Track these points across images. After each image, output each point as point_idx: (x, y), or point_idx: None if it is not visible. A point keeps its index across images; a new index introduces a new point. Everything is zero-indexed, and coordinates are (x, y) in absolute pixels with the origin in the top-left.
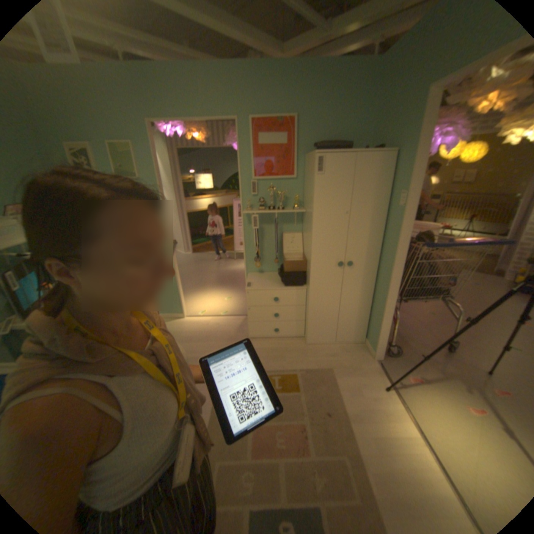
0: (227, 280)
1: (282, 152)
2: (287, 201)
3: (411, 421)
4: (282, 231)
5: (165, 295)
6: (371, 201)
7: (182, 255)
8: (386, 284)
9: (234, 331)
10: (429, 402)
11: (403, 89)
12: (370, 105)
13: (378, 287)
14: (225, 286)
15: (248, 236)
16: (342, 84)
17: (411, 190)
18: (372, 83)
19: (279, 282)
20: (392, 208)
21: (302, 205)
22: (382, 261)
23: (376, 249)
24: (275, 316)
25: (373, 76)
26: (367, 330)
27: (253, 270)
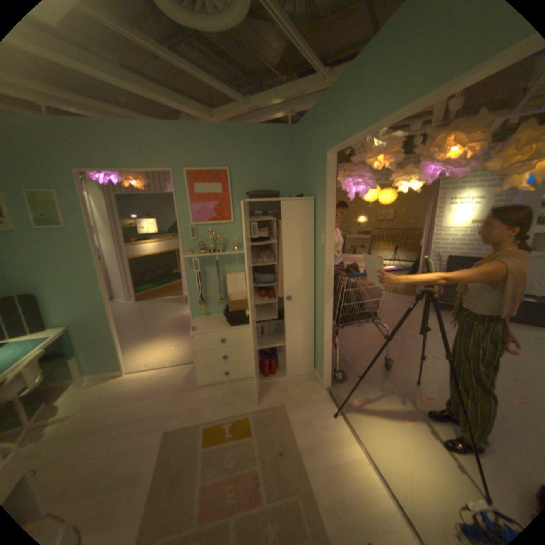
0: (175, 327)
1: (218, 200)
2: (227, 244)
3: (357, 443)
4: (225, 272)
5: (98, 353)
6: (299, 241)
7: (123, 305)
8: (322, 313)
9: (181, 382)
10: (372, 420)
11: (311, 152)
12: (291, 162)
13: (317, 317)
14: (172, 334)
15: (191, 280)
16: (266, 145)
17: (327, 231)
18: (290, 146)
19: (225, 323)
20: (317, 246)
21: (242, 247)
22: (317, 293)
23: (310, 283)
24: (223, 359)
25: (290, 140)
26: (314, 360)
27: (199, 314)
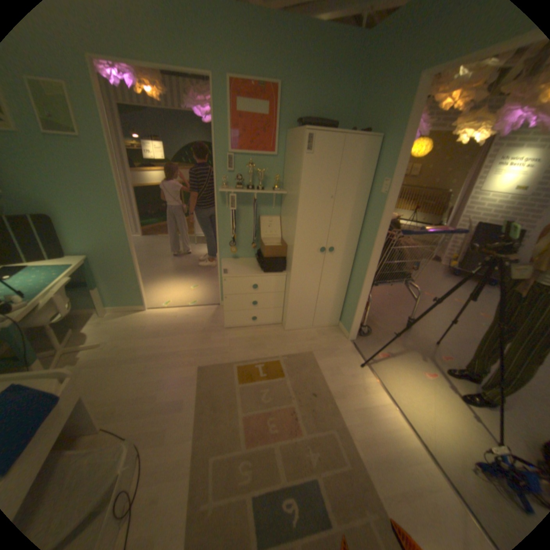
0: (190, 267)
1: (263, 124)
2: (265, 182)
3: (384, 391)
4: (259, 214)
5: (120, 286)
6: (355, 187)
7: None
8: (363, 269)
9: (206, 322)
10: (396, 373)
11: (391, 72)
12: (353, 84)
13: (354, 272)
14: (188, 274)
15: (222, 218)
16: (329, 56)
17: (394, 178)
18: (358, 61)
19: (257, 269)
20: (373, 195)
21: (281, 187)
22: (360, 248)
23: (355, 236)
24: (253, 305)
25: (359, 53)
26: (341, 313)
27: (226, 256)
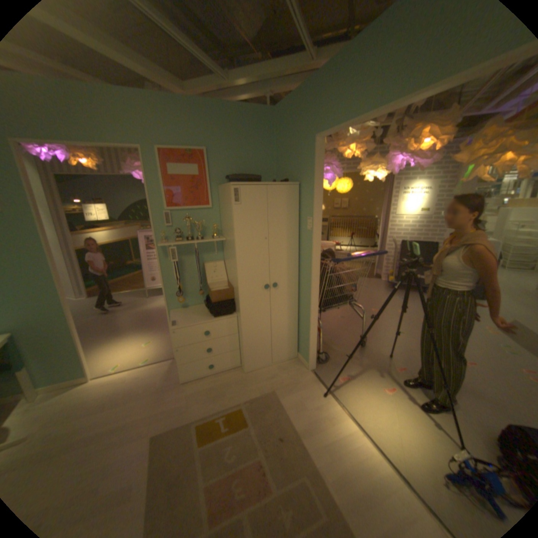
0: (141, 323)
1: (195, 183)
2: (205, 231)
3: (349, 418)
4: (203, 261)
5: (55, 360)
6: (284, 227)
7: (72, 303)
8: (308, 298)
9: (160, 381)
10: (358, 395)
11: (295, 136)
12: (269, 145)
13: (301, 303)
14: (139, 330)
15: (166, 271)
16: (244, 126)
17: (315, 217)
18: (269, 129)
19: (207, 315)
20: (302, 232)
21: (221, 234)
22: (301, 279)
23: (294, 269)
24: (207, 352)
25: (269, 123)
26: (297, 344)
27: (175, 307)
